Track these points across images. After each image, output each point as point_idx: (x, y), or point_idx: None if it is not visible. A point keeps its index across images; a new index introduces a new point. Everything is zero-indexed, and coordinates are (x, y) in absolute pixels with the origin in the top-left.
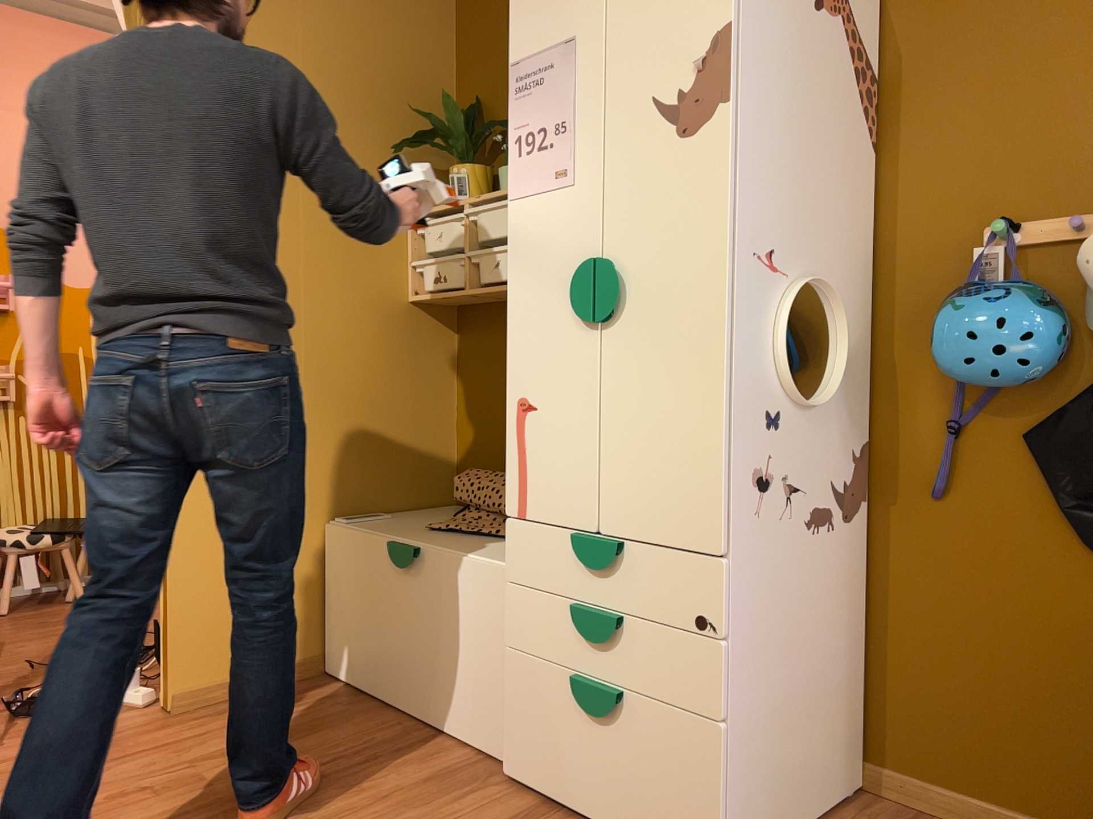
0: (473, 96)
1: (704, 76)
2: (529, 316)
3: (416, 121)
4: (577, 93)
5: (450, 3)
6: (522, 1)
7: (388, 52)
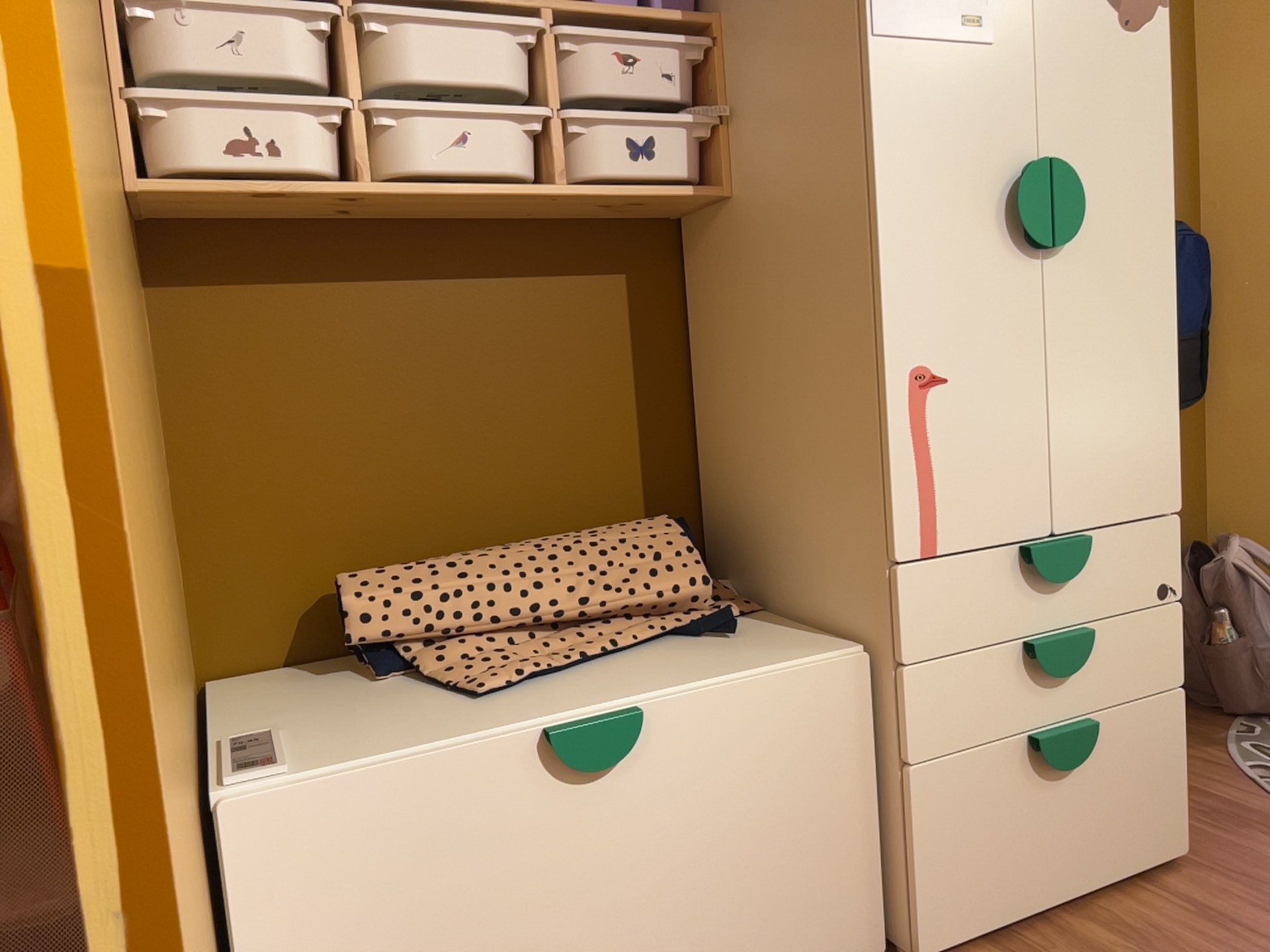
0: None
1: None
2: (927, 236)
3: None
4: None
5: None
6: None
7: None
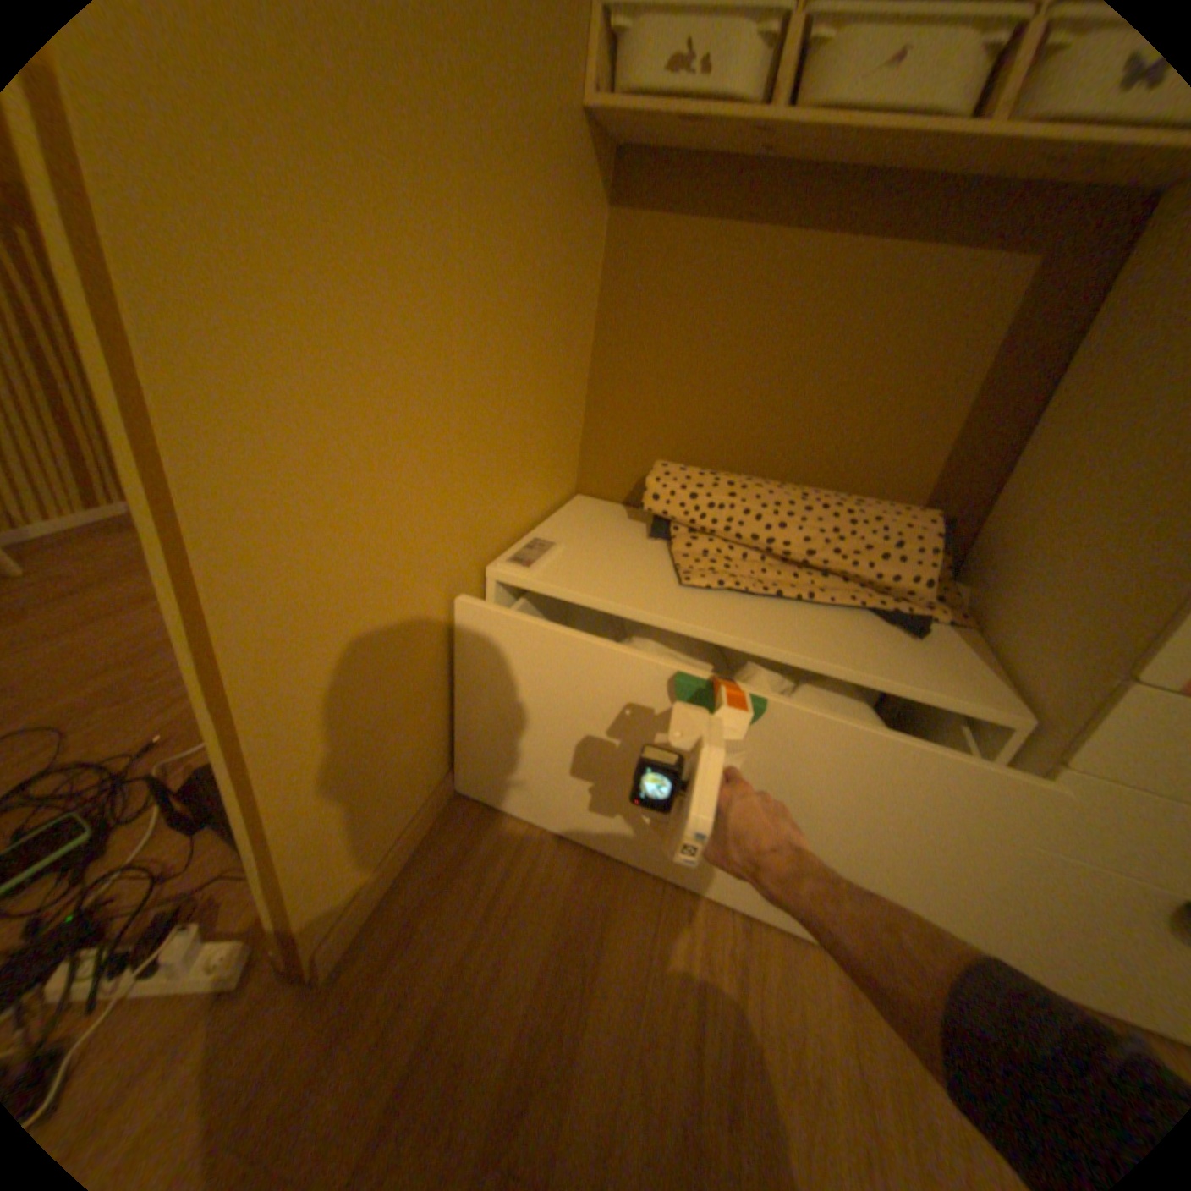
0: None
1: None
2: None
3: None
4: None
5: None
6: None
7: None
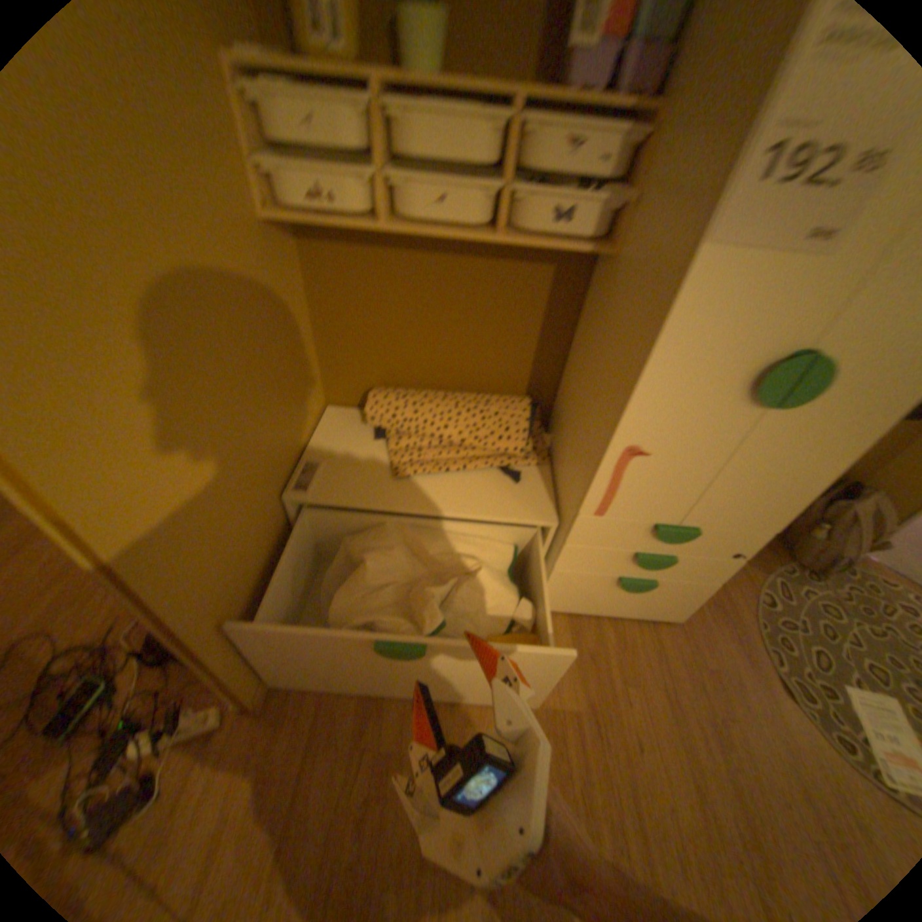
0: None
1: None
2: (678, 382)
3: None
4: None
5: None
6: None
7: None
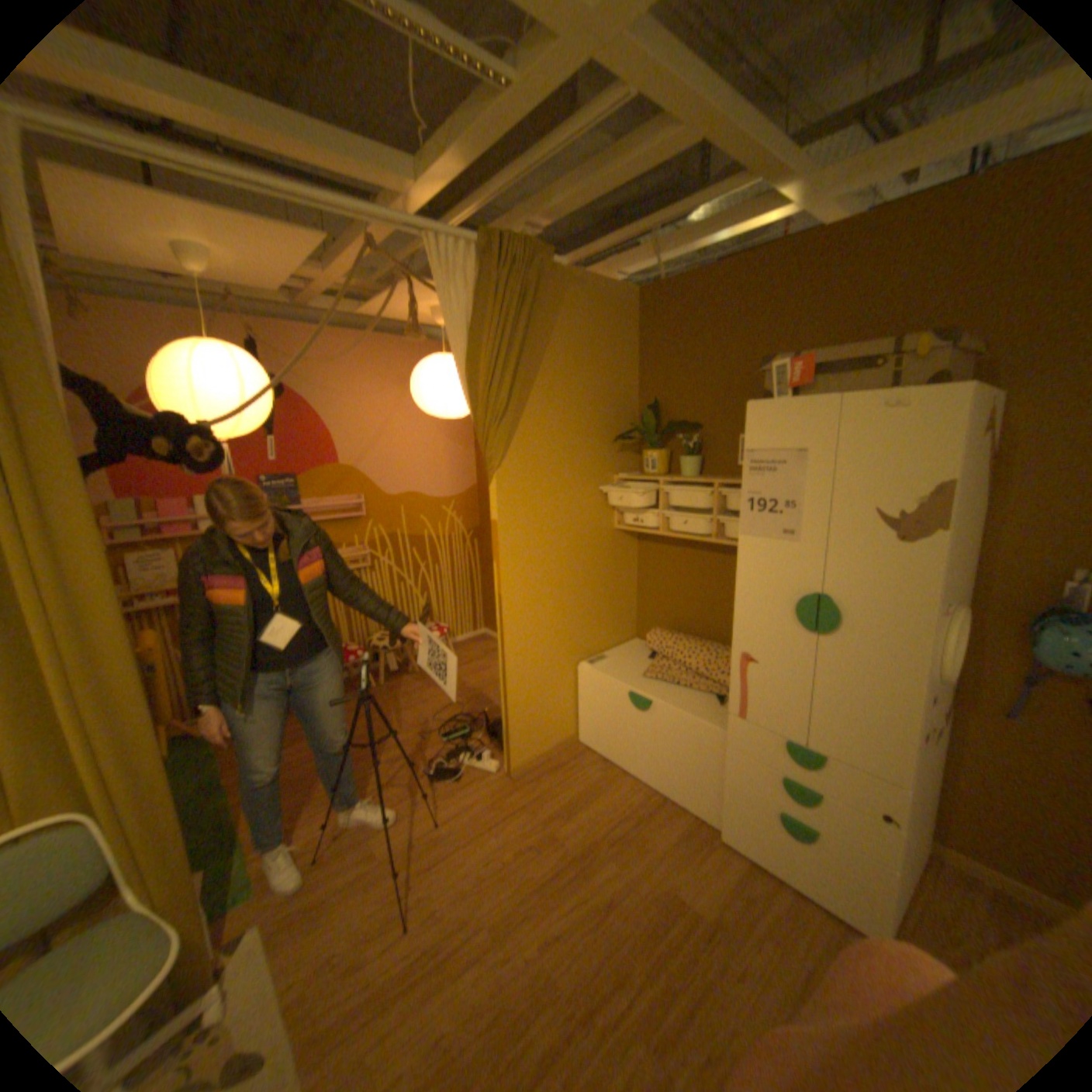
0: (653, 396)
1: (930, 508)
2: (757, 609)
3: (618, 416)
4: (808, 486)
5: (636, 332)
6: (760, 410)
7: (604, 377)
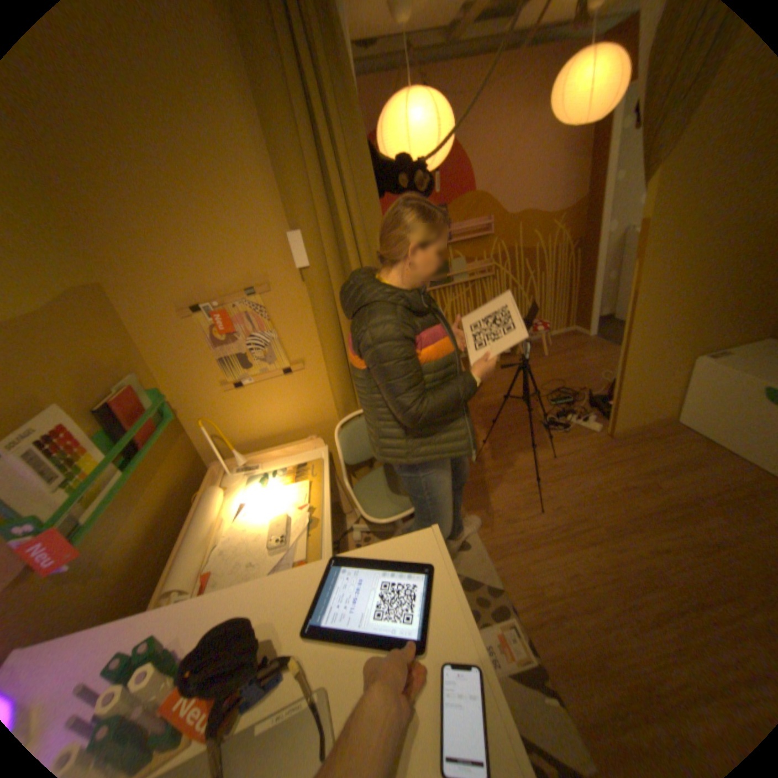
0: None
1: None
2: None
3: None
4: None
5: None
6: None
7: None
